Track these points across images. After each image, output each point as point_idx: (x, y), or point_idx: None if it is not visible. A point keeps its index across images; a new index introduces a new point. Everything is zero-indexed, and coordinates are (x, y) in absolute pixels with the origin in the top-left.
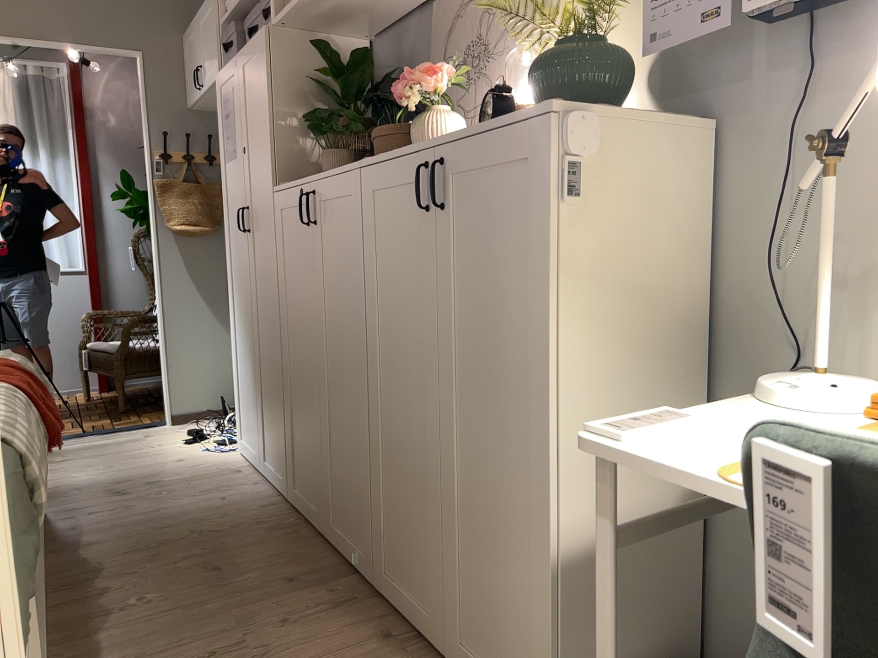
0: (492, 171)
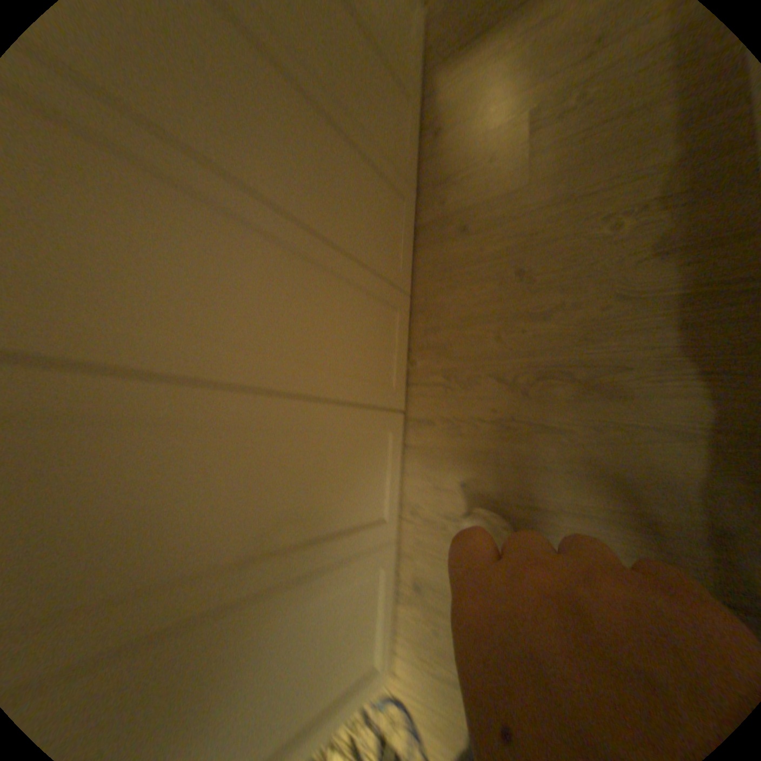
0: None
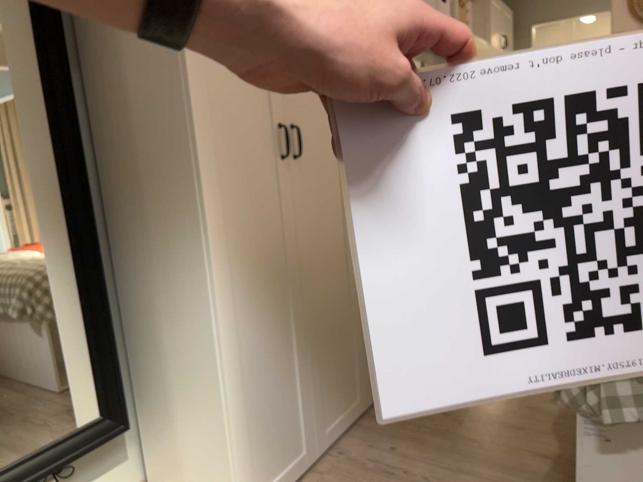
0: None
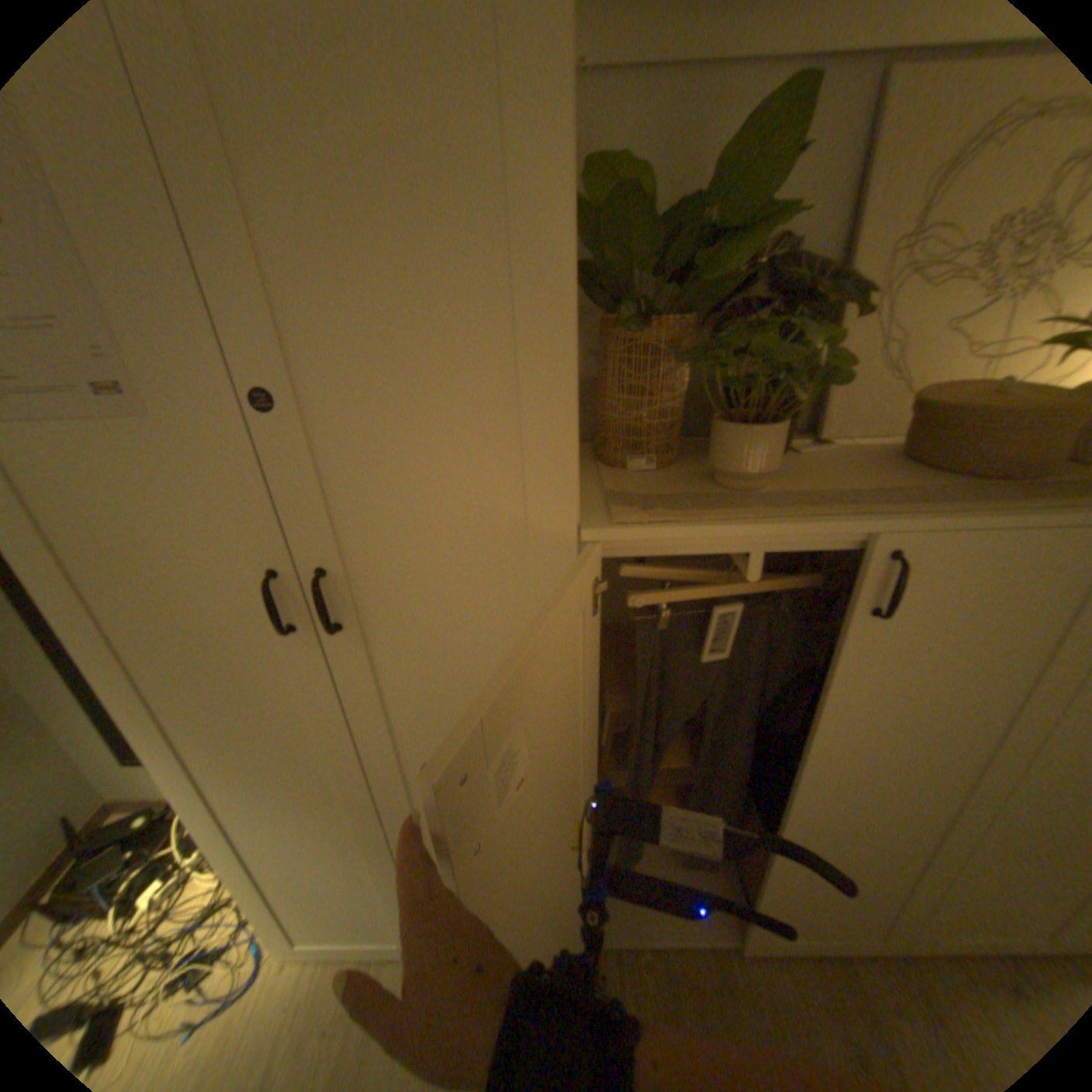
0: None
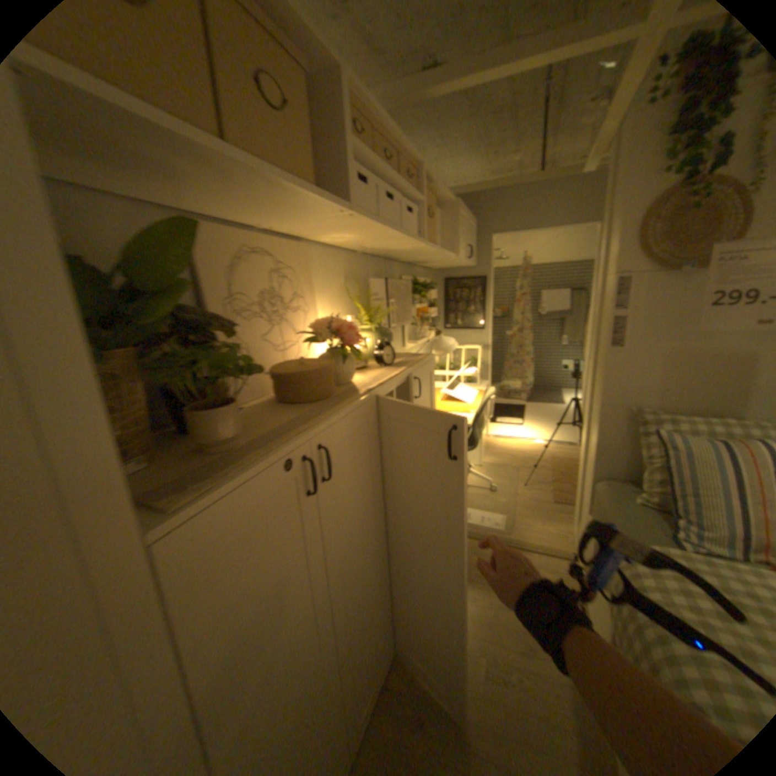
0: (424, 377)
